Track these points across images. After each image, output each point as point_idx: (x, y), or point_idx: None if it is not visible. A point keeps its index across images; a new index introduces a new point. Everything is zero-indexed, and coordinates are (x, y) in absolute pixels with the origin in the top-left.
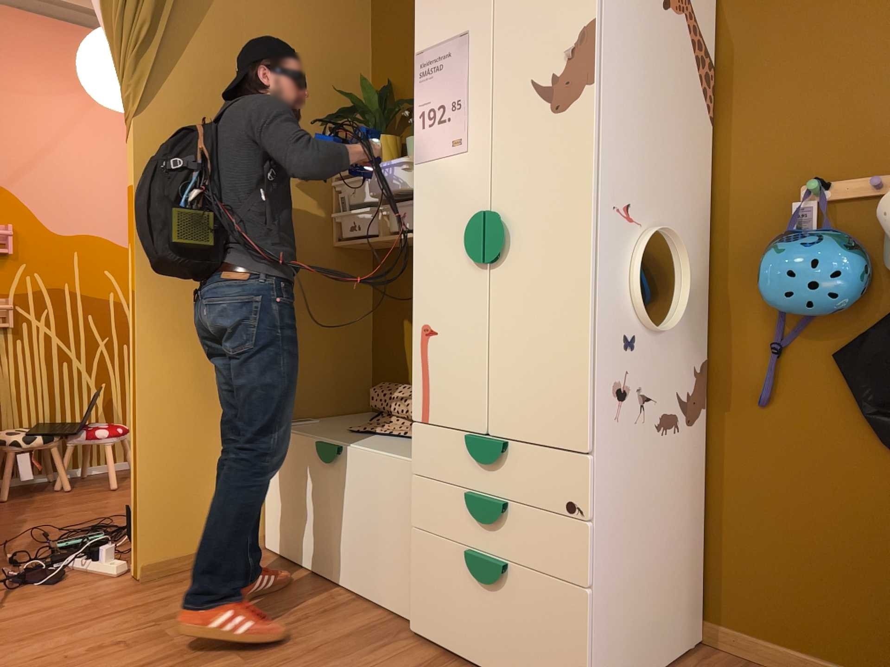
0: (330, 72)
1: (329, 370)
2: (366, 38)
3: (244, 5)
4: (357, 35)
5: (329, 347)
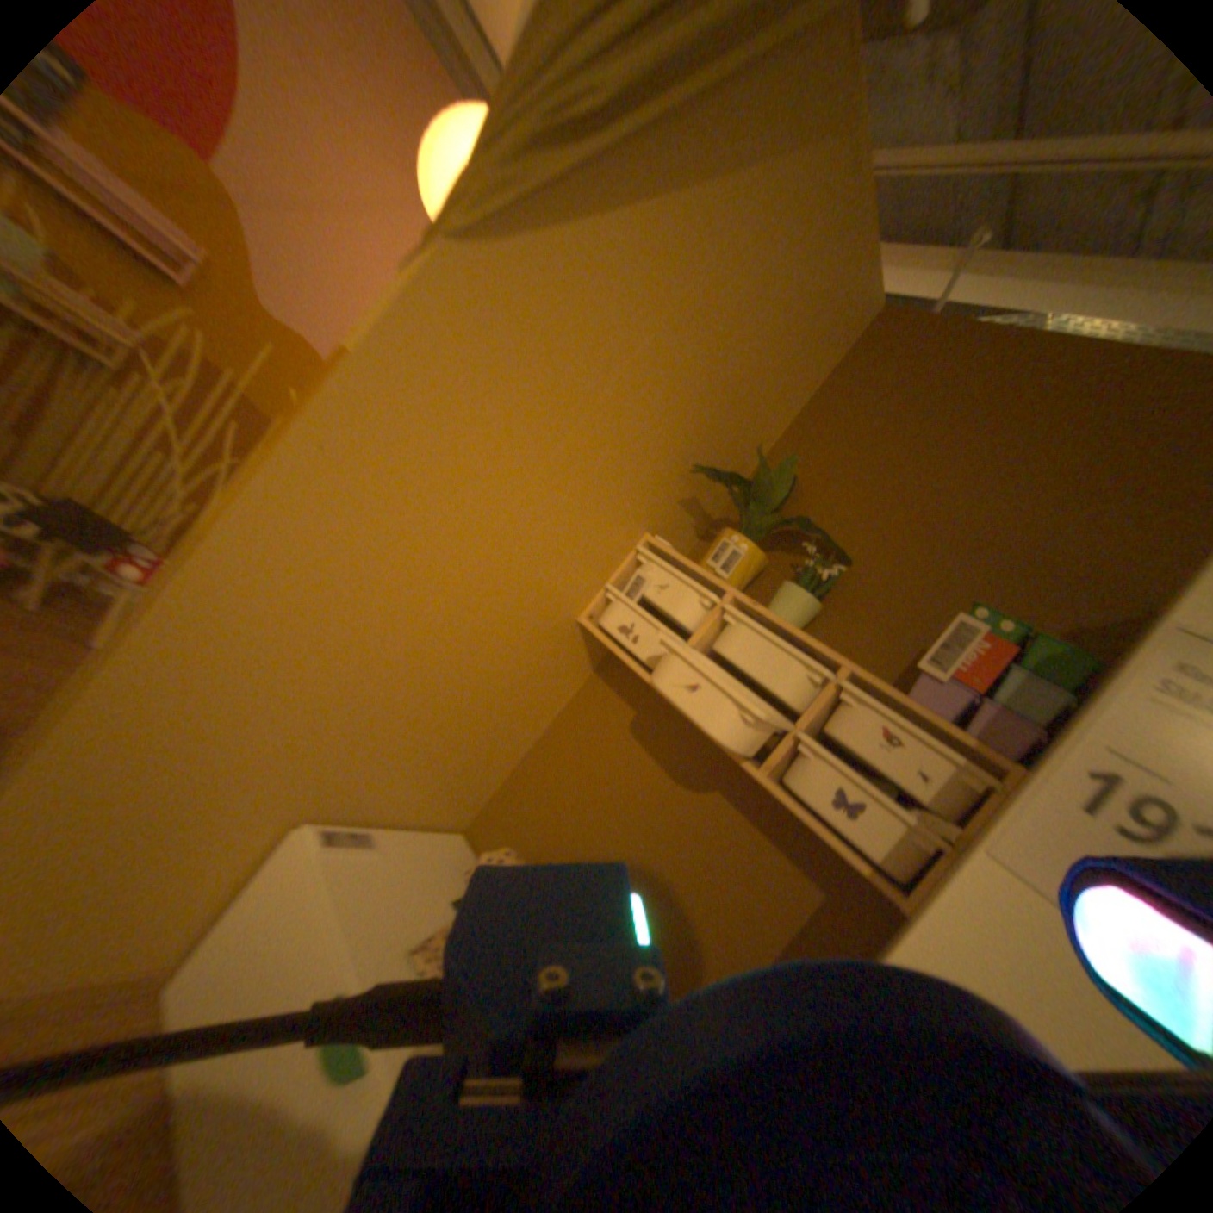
0: (743, 411)
1: (455, 773)
2: (803, 400)
3: (734, 230)
4: (800, 389)
5: (478, 745)
